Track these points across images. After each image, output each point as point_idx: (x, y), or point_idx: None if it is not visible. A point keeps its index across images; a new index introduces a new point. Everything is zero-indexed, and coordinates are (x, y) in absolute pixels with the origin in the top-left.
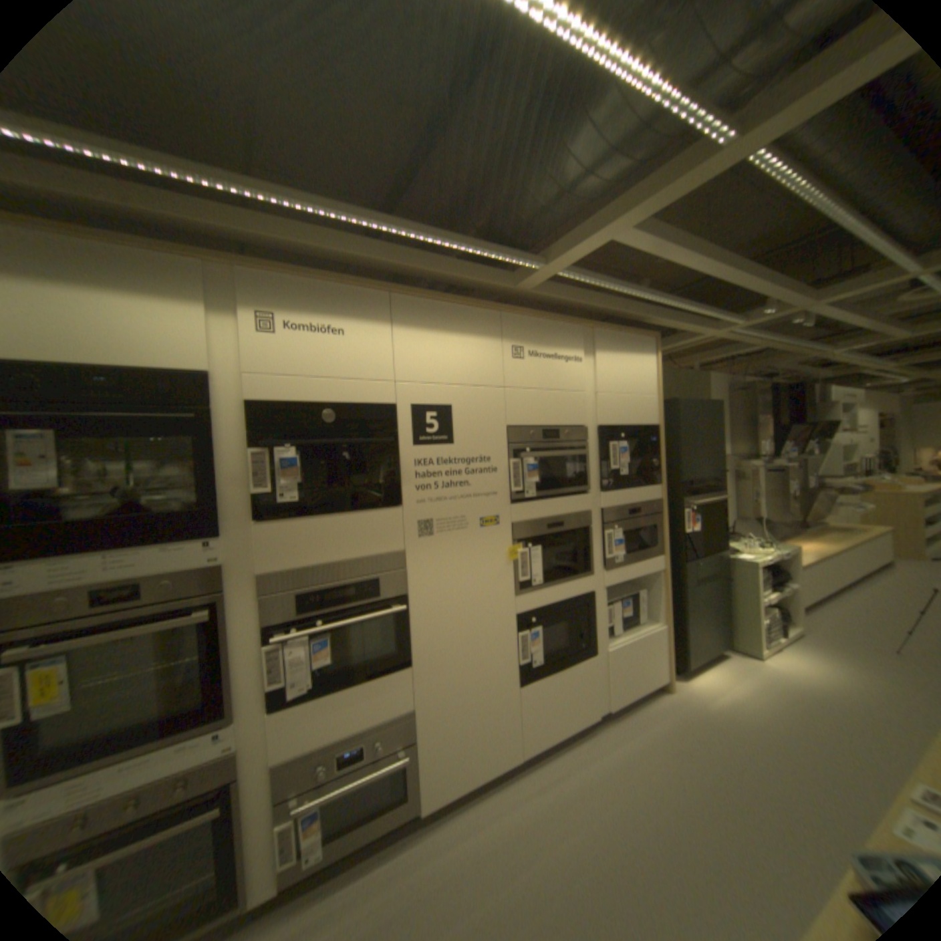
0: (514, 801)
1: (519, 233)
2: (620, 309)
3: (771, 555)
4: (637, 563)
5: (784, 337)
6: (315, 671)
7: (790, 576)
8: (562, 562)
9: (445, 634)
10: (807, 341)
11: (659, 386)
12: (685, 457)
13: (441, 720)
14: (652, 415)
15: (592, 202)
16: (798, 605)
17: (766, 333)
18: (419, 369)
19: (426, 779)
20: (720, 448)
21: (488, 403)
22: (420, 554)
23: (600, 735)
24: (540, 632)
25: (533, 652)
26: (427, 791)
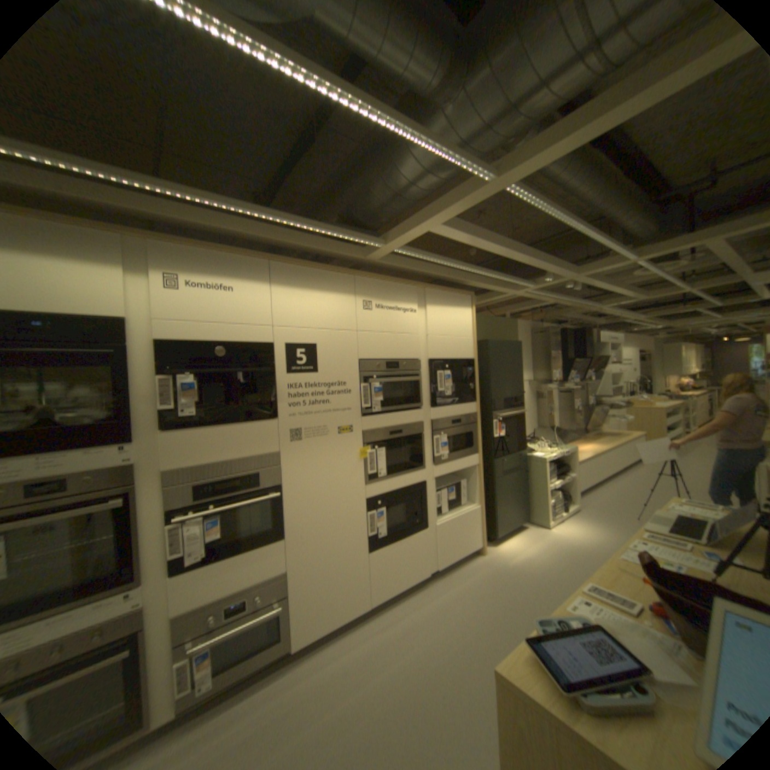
0: (363, 637)
1: (367, 219)
2: (444, 275)
3: (555, 453)
4: (457, 460)
5: (564, 296)
6: (207, 544)
7: (570, 468)
8: (401, 459)
9: (310, 514)
10: (580, 300)
11: (473, 331)
12: (493, 382)
13: (306, 579)
14: (468, 352)
15: (417, 203)
16: (575, 488)
17: (550, 294)
18: (291, 317)
19: (295, 625)
20: (519, 376)
21: (344, 342)
22: (291, 454)
23: (429, 588)
24: (384, 512)
25: (378, 527)
26: (295, 633)
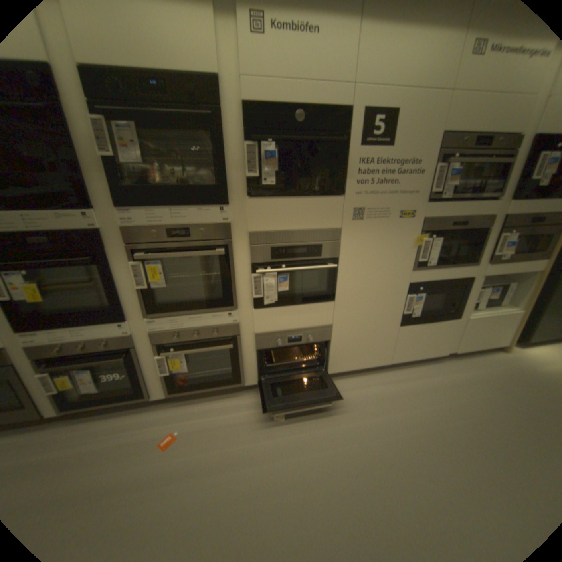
0: (381, 381)
1: None
2: None
3: None
4: (520, 262)
5: None
6: (279, 292)
7: None
8: (456, 252)
9: (358, 286)
10: None
11: None
12: None
13: (346, 332)
14: None
15: None
16: None
17: None
18: (378, 68)
19: (332, 358)
20: None
21: (433, 106)
22: (351, 232)
23: (445, 363)
24: (424, 297)
25: (415, 308)
26: (333, 363)
